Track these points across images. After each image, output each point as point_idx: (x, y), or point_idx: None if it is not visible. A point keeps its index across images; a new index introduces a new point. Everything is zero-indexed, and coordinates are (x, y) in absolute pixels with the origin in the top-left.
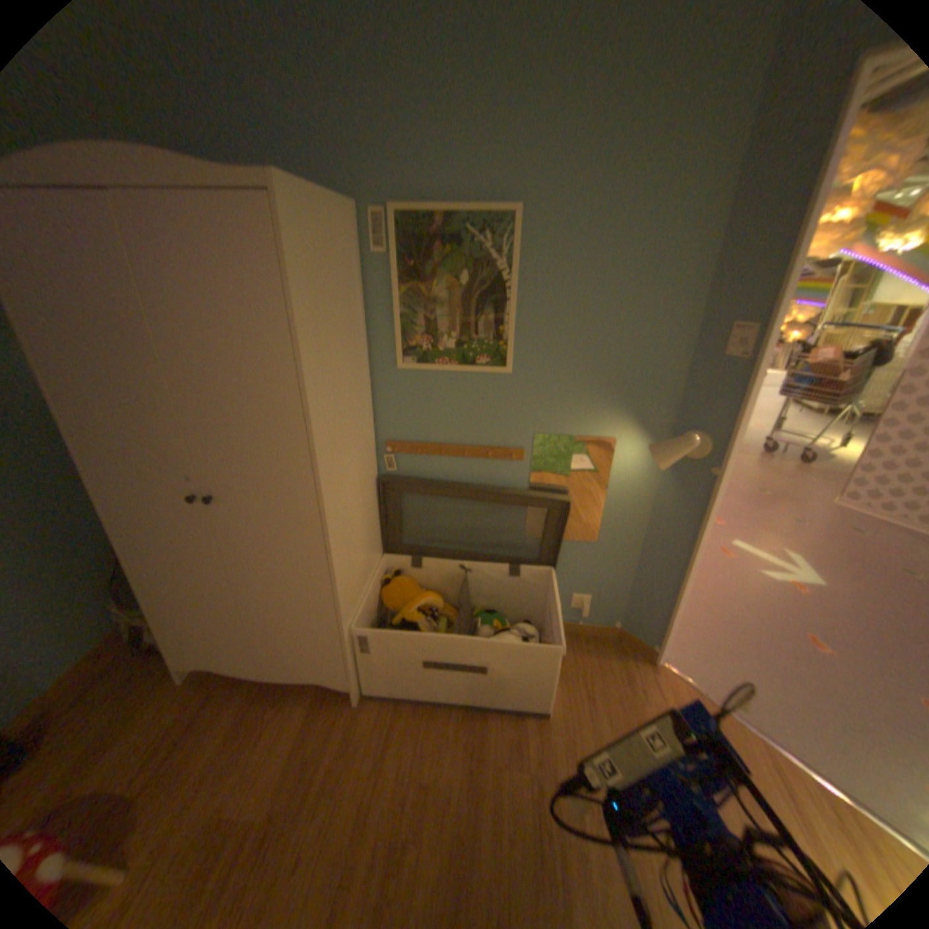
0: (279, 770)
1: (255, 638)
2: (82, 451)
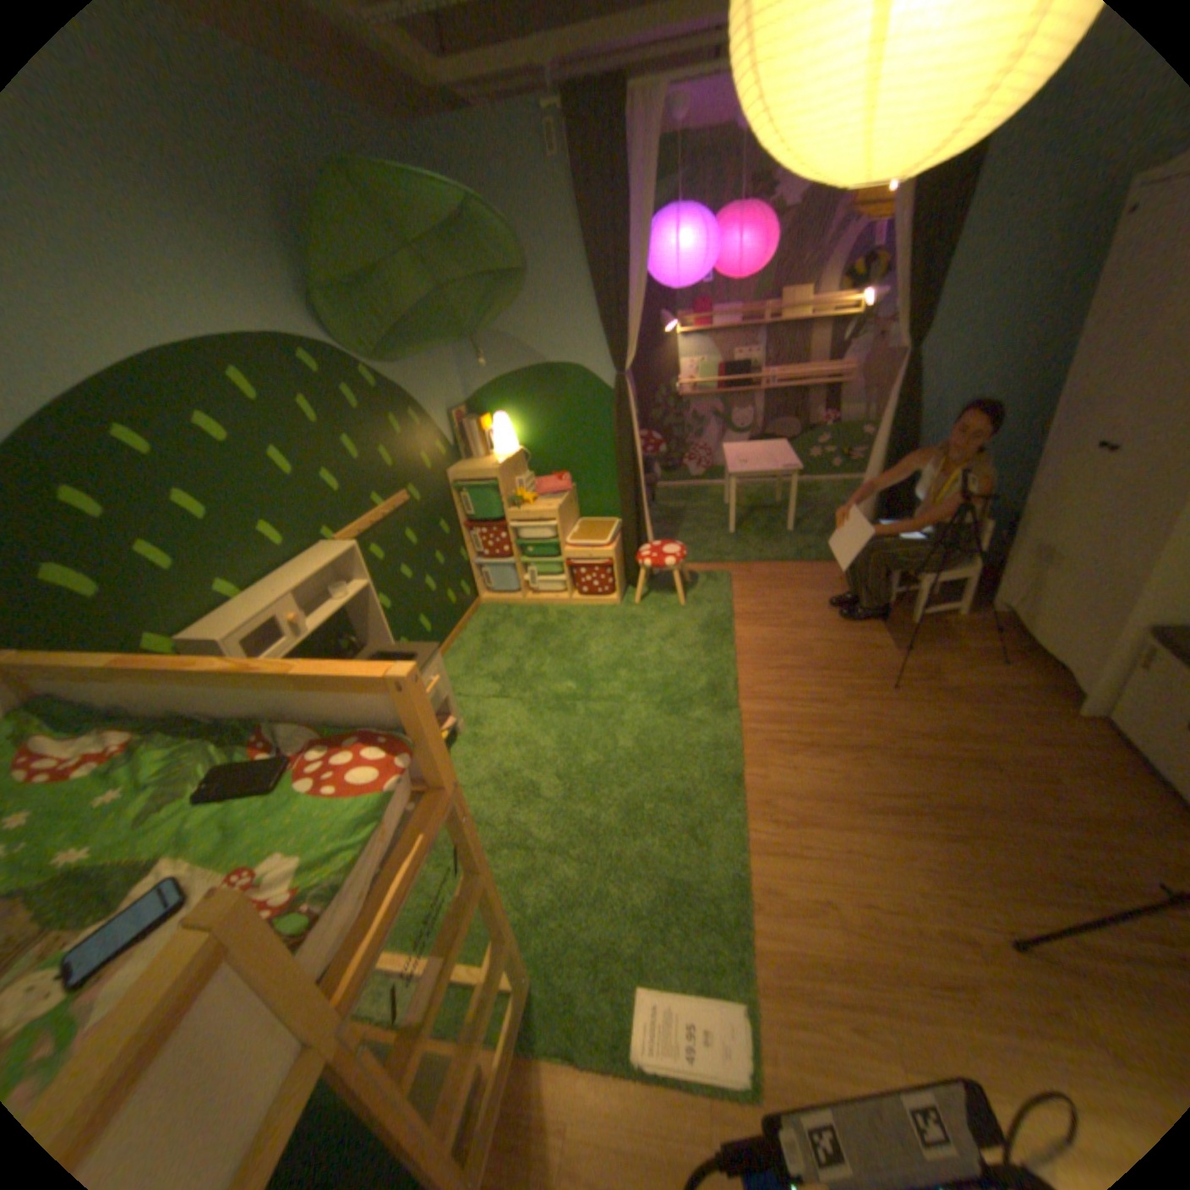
0: (985, 685)
1: (1059, 602)
2: (1065, 394)
